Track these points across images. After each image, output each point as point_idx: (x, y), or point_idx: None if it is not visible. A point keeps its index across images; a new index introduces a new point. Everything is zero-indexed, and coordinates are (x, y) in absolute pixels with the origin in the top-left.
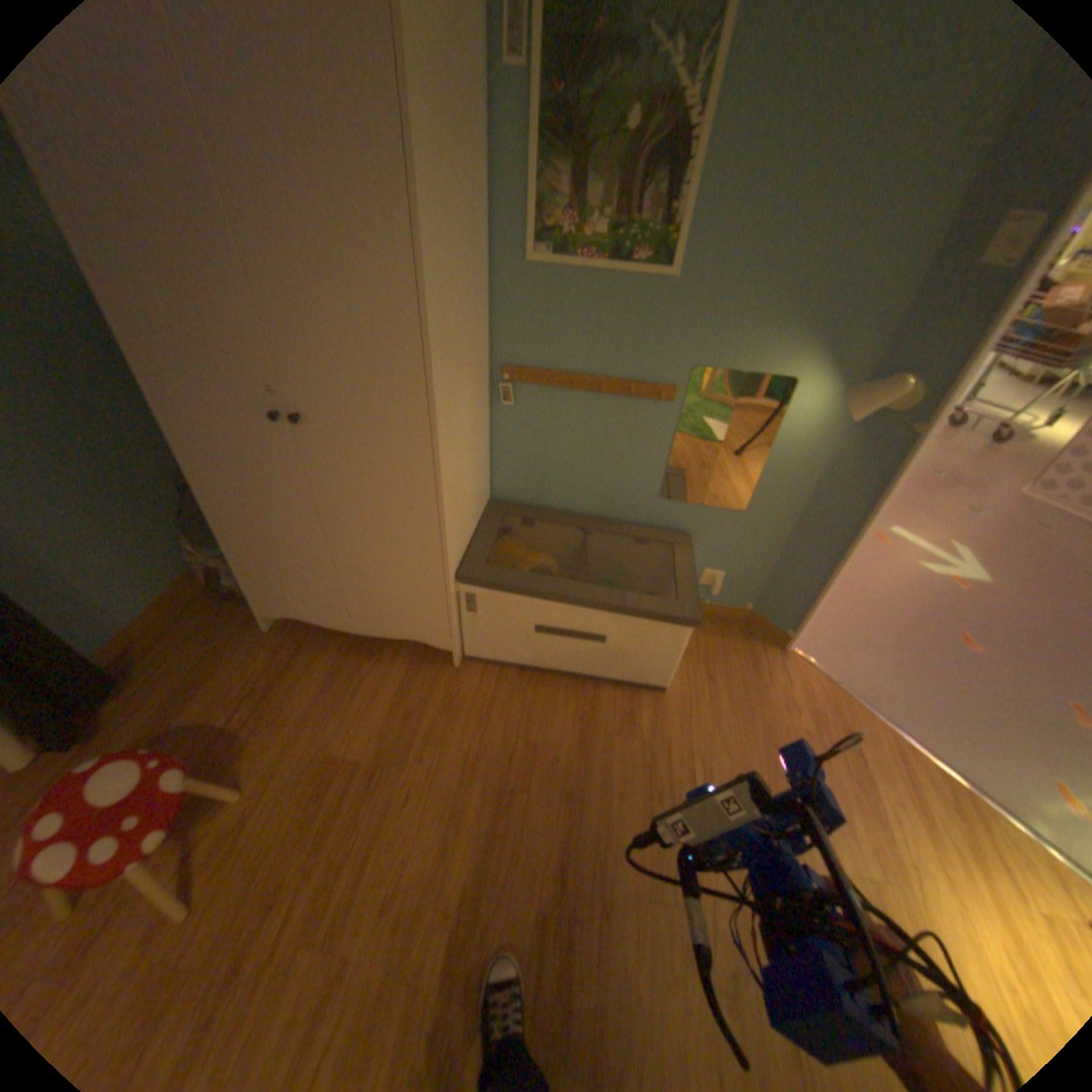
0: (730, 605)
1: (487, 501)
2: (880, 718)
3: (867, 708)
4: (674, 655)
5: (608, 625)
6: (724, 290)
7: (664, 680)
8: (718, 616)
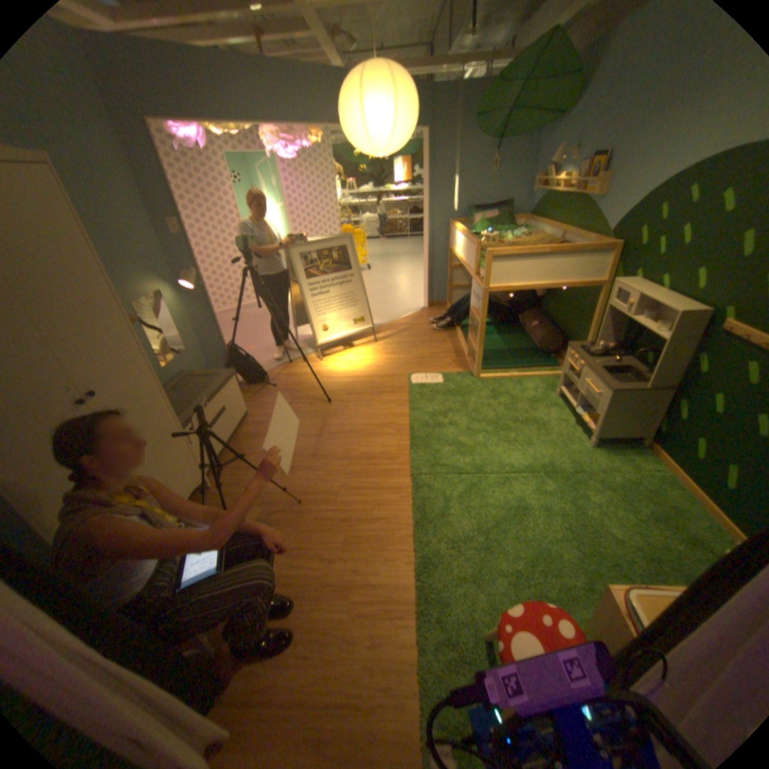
0: None
1: None
2: (273, 370)
3: (268, 371)
4: (239, 395)
5: (222, 403)
6: (118, 271)
7: (245, 410)
8: None
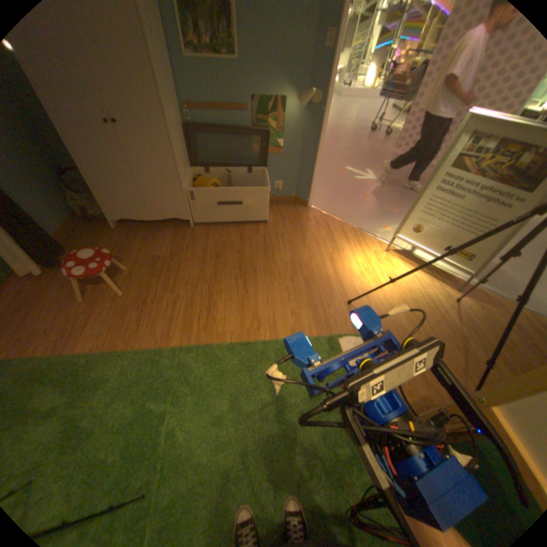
0: (286, 195)
1: (189, 164)
2: (335, 219)
3: (331, 217)
4: (265, 206)
5: (241, 197)
6: (254, 64)
7: (265, 218)
8: (283, 201)
